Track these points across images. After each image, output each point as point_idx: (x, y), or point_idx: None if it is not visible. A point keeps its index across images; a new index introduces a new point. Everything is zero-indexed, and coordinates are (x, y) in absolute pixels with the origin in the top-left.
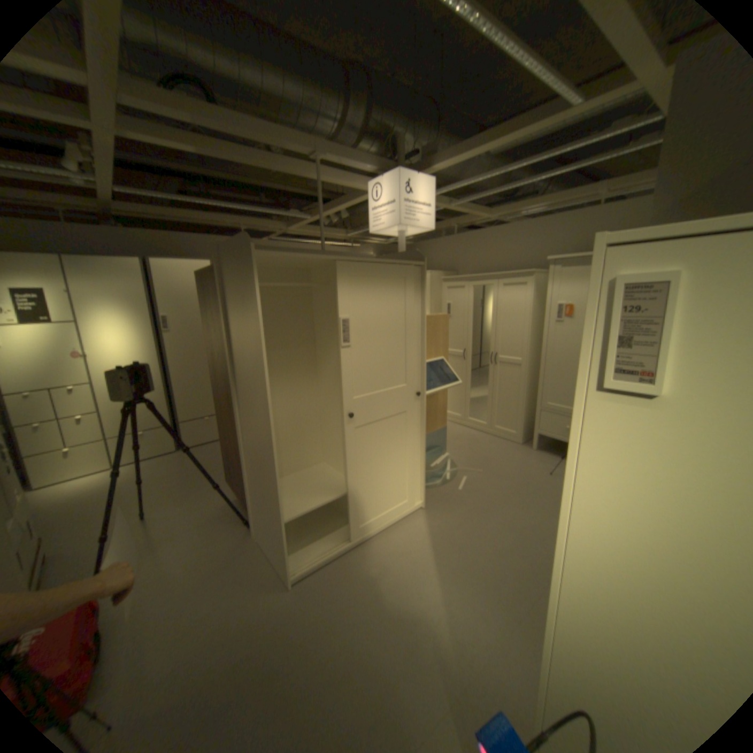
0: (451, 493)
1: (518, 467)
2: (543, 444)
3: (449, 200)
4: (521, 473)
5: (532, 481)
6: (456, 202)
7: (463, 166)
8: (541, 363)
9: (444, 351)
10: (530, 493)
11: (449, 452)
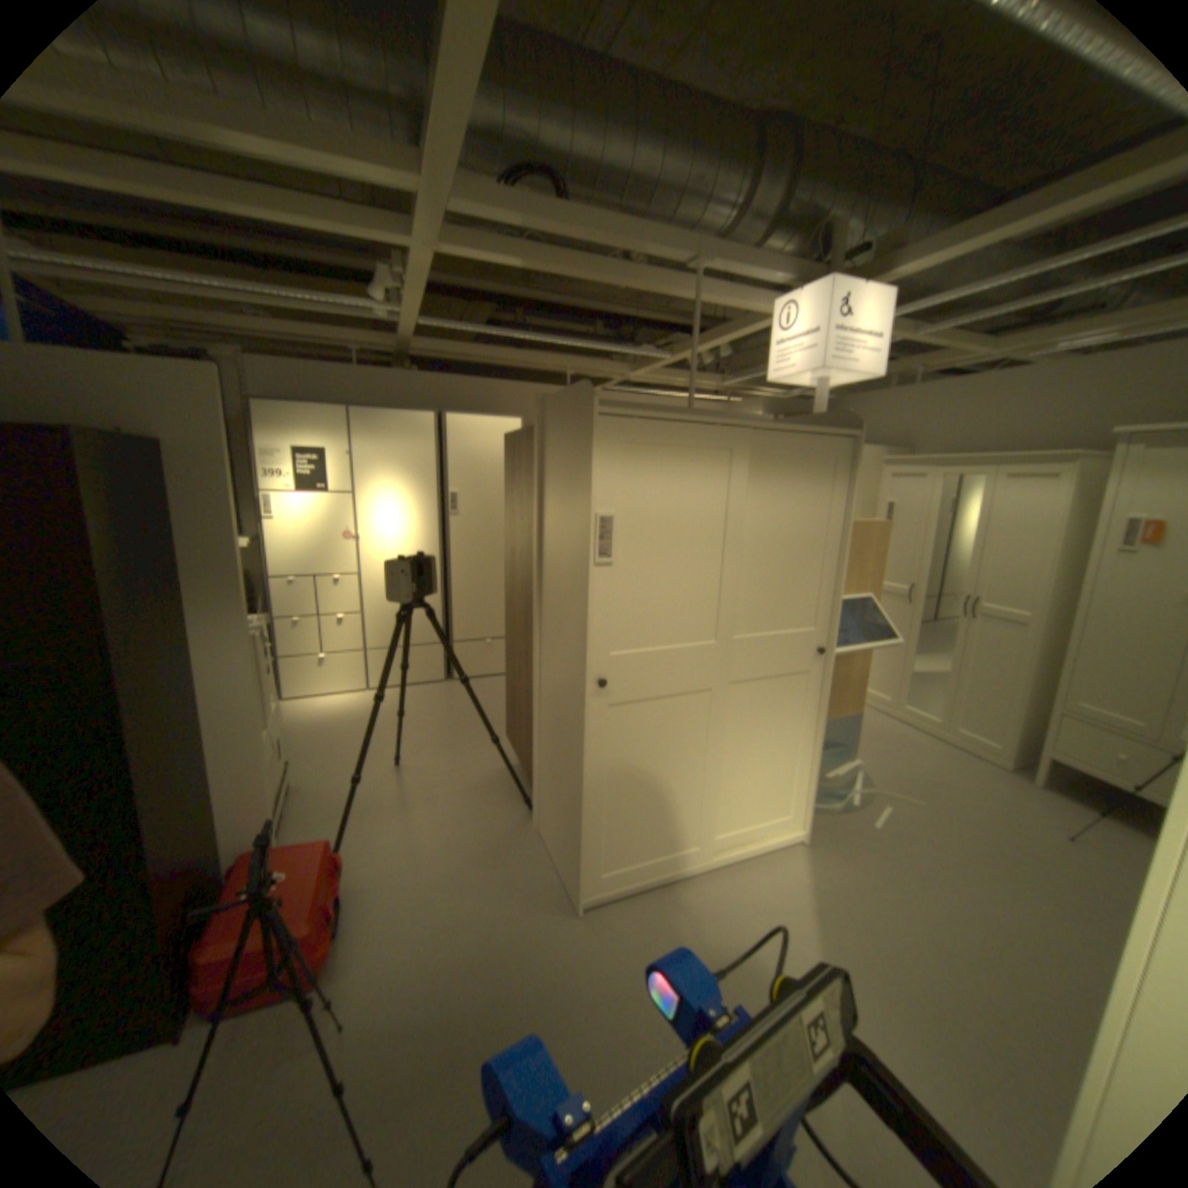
0: (860, 831)
1: (1002, 813)
2: (1061, 780)
3: (915, 324)
4: (1007, 825)
5: (1030, 845)
6: (928, 328)
7: (951, 264)
8: (1075, 627)
9: (876, 584)
10: (1023, 866)
11: (863, 760)
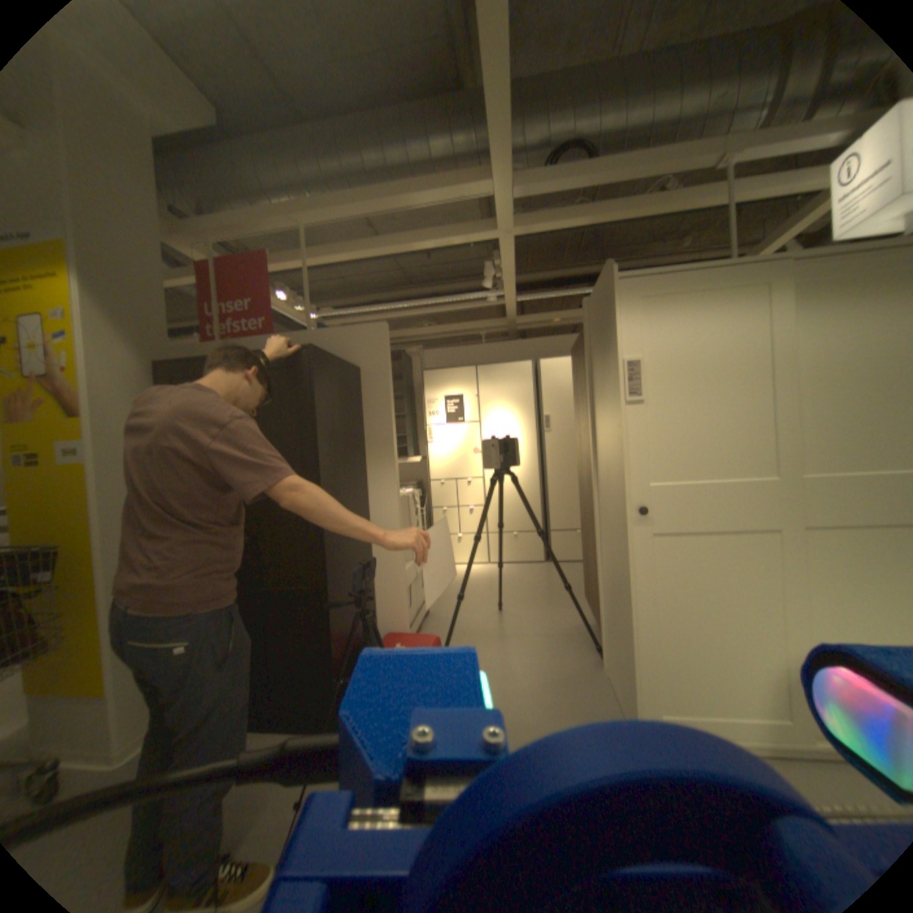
0: None
1: None
2: None
3: None
4: None
5: None
6: None
7: None
8: None
9: None
10: None
11: None
